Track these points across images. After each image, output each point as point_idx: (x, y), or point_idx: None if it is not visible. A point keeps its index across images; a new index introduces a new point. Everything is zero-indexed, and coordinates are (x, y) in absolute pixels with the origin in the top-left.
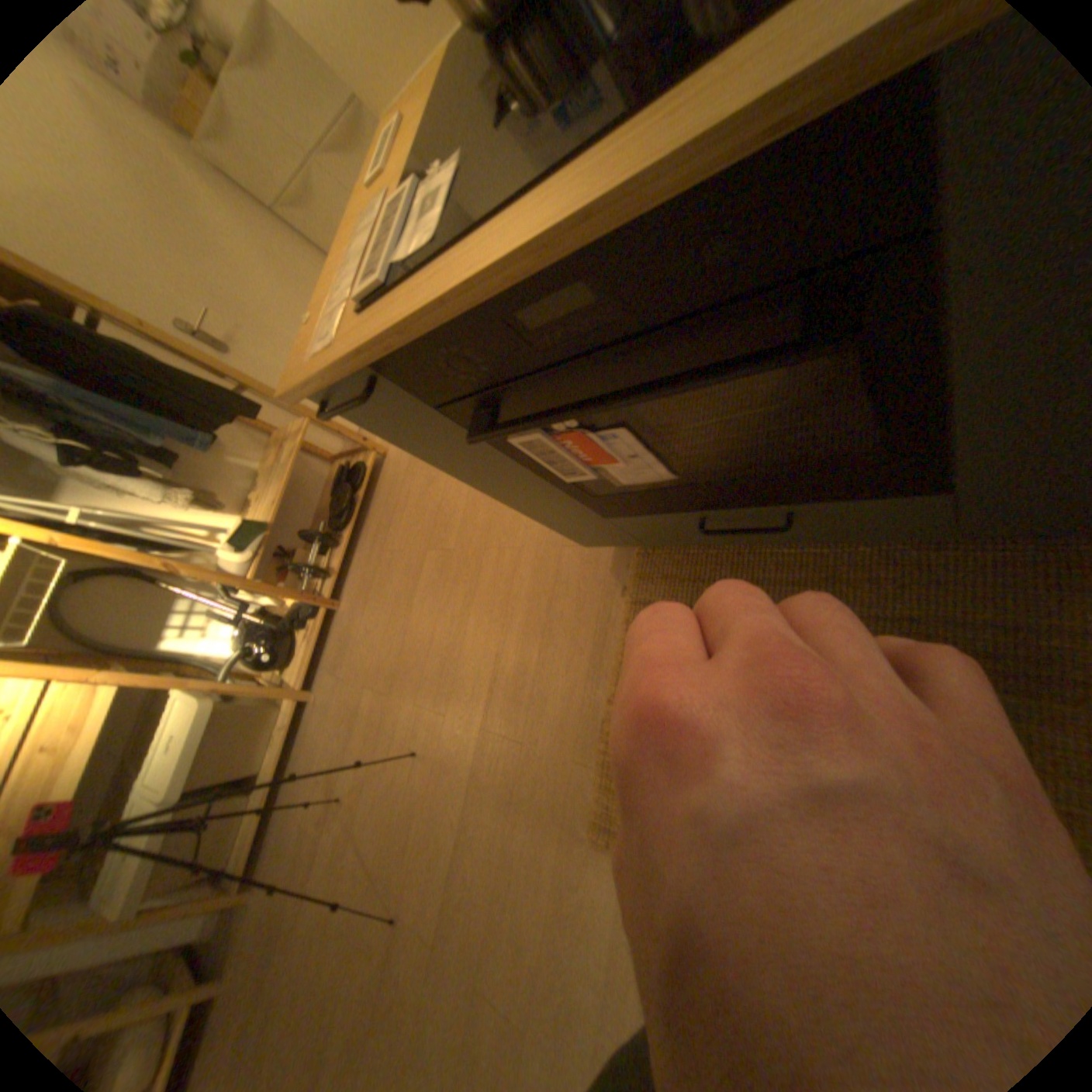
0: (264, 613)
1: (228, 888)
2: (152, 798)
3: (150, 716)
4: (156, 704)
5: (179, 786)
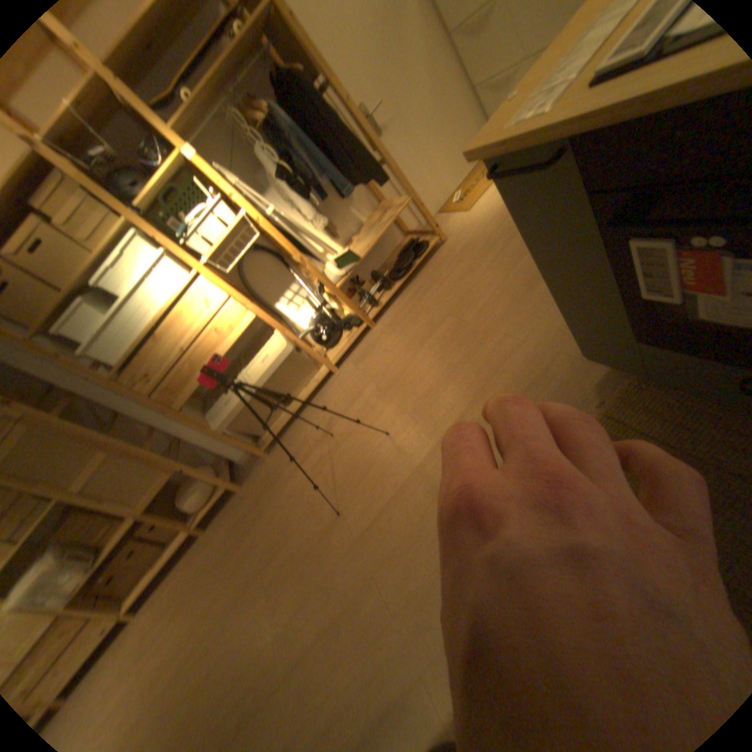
0: (333, 312)
1: (260, 446)
2: (248, 382)
3: (260, 339)
4: (264, 335)
5: (262, 382)
